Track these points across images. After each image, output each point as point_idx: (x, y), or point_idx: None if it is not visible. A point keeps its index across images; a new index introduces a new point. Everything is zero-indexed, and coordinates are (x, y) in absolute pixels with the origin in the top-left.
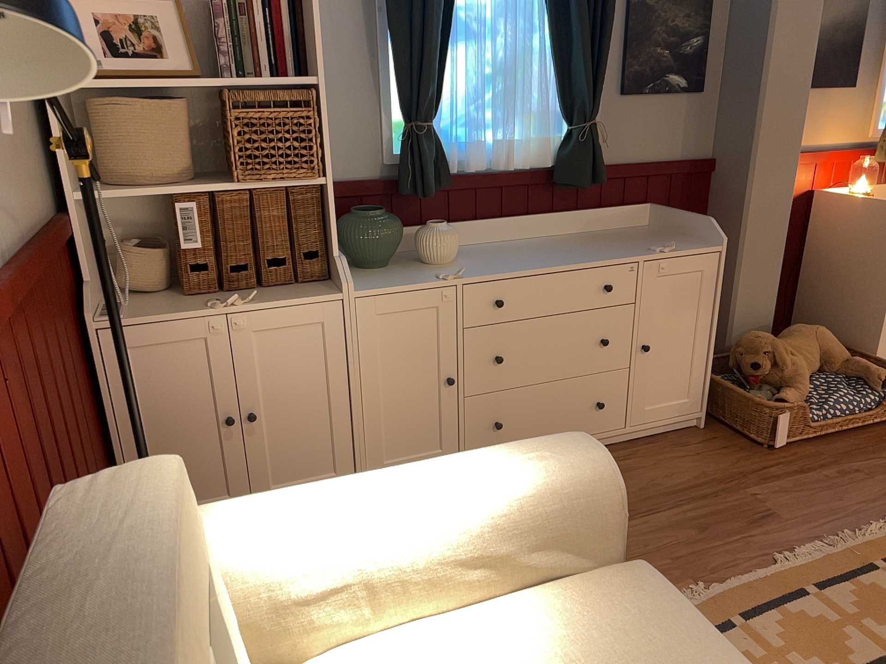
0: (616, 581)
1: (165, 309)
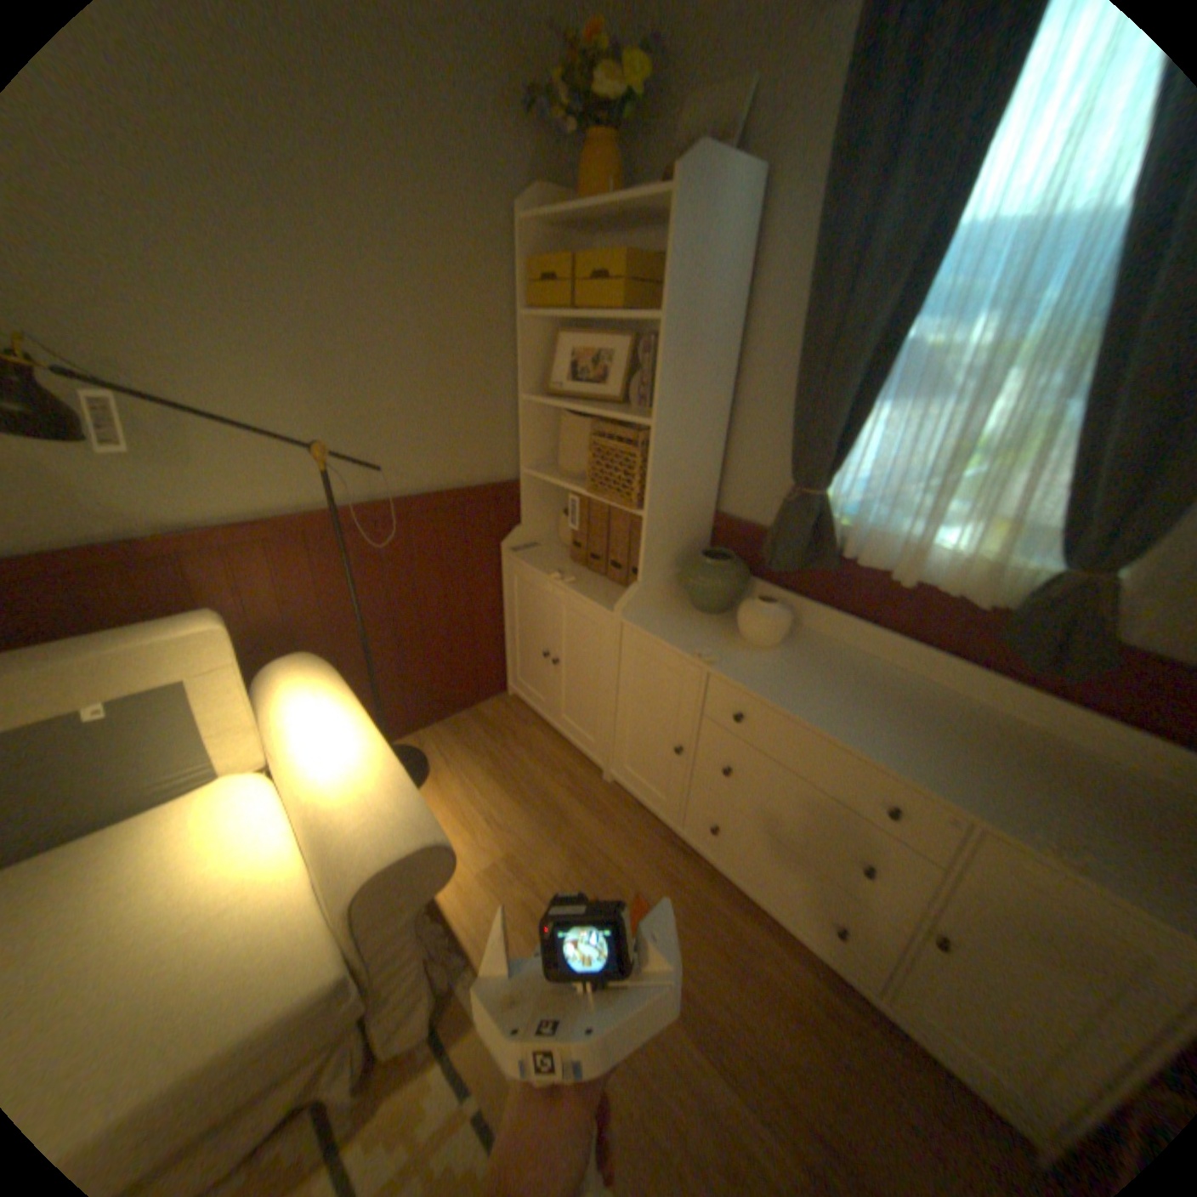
0: (310, 949)
1: (543, 560)
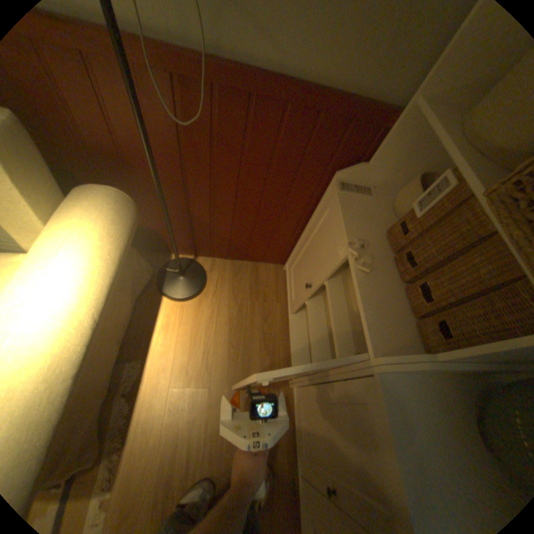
0: None
1: (361, 218)
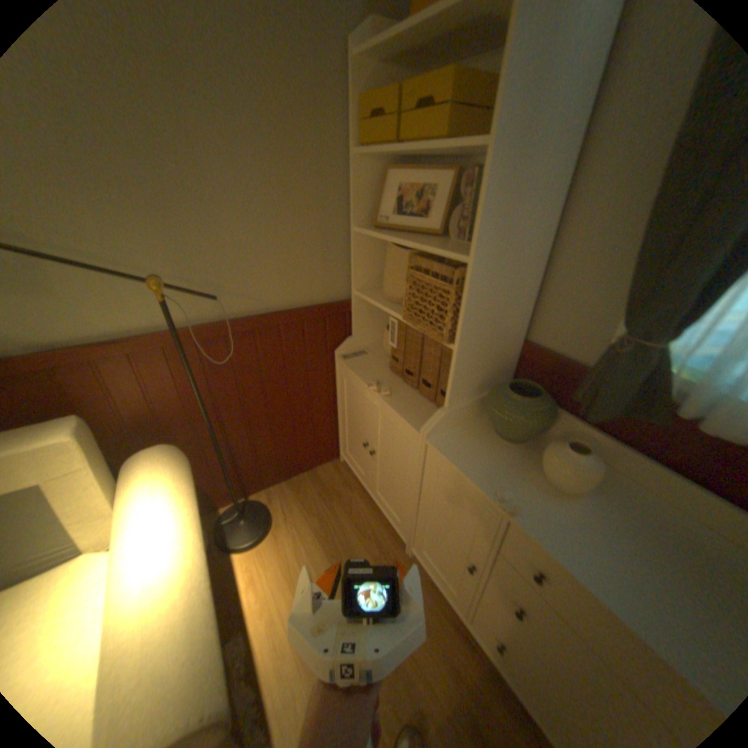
0: None
1: (367, 370)
